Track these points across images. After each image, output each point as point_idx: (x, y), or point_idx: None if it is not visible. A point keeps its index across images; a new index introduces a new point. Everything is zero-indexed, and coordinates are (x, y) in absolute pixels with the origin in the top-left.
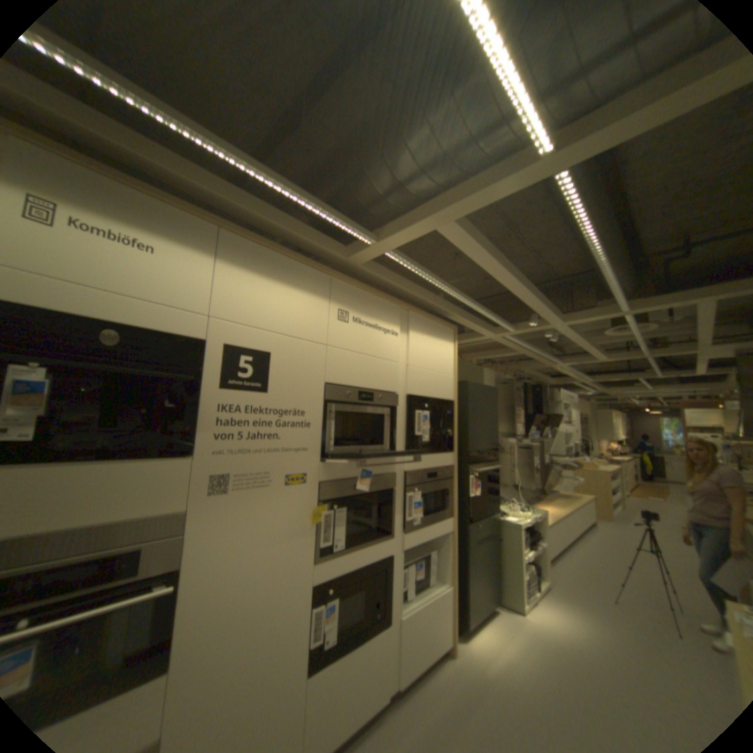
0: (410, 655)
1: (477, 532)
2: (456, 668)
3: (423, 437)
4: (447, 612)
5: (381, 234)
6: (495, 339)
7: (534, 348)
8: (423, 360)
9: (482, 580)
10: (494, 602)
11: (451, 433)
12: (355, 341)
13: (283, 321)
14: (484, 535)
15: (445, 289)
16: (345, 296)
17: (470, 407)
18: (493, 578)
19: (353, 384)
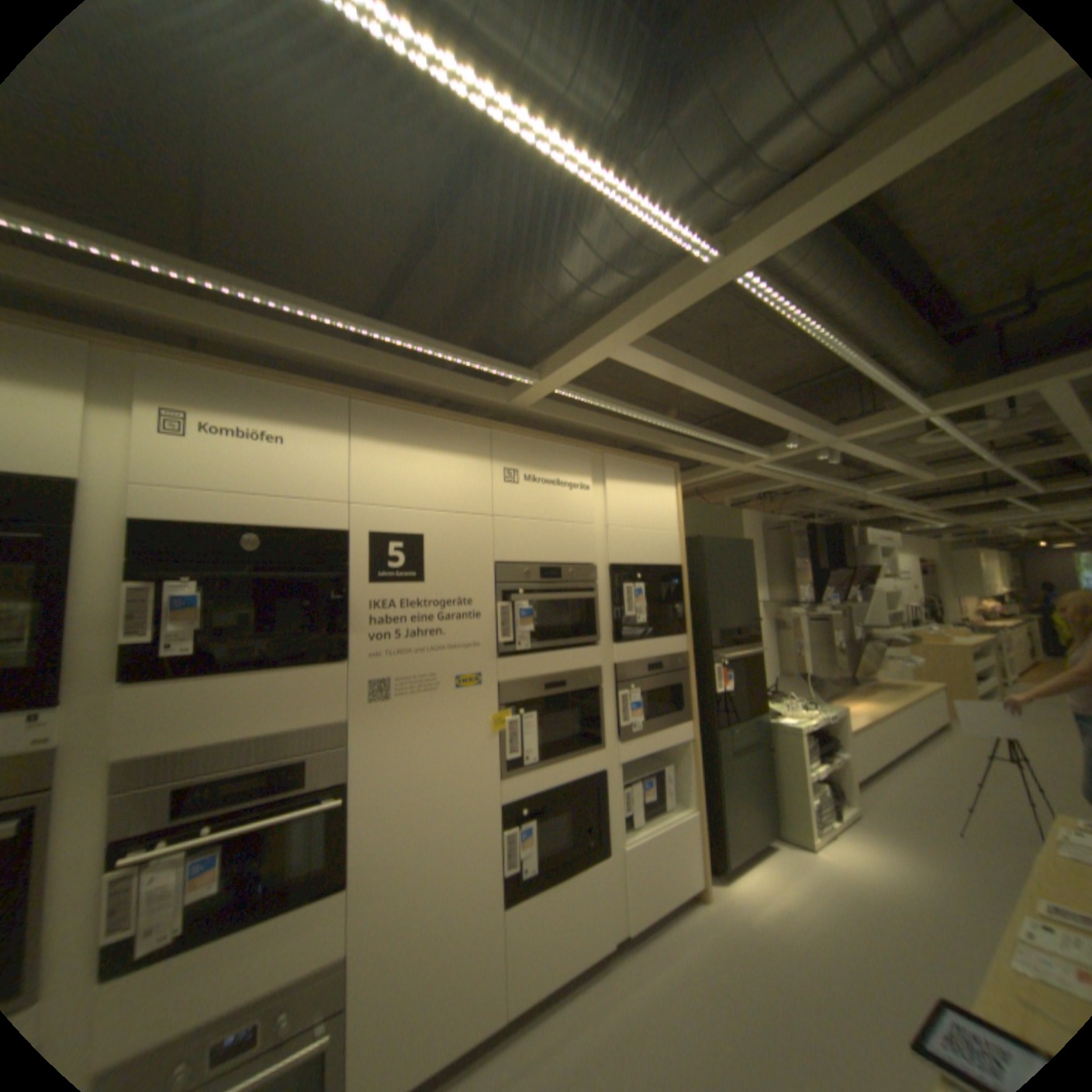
0: (642, 894)
1: (733, 740)
2: (710, 915)
3: (637, 618)
4: (692, 844)
5: (544, 370)
6: (746, 470)
7: (810, 474)
8: (629, 516)
9: (746, 803)
10: (768, 834)
11: (680, 609)
12: (531, 505)
13: (435, 495)
14: (744, 744)
15: (648, 419)
16: (512, 450)
17: (709, 571)
18: (765, 801)
19: (533, 559)
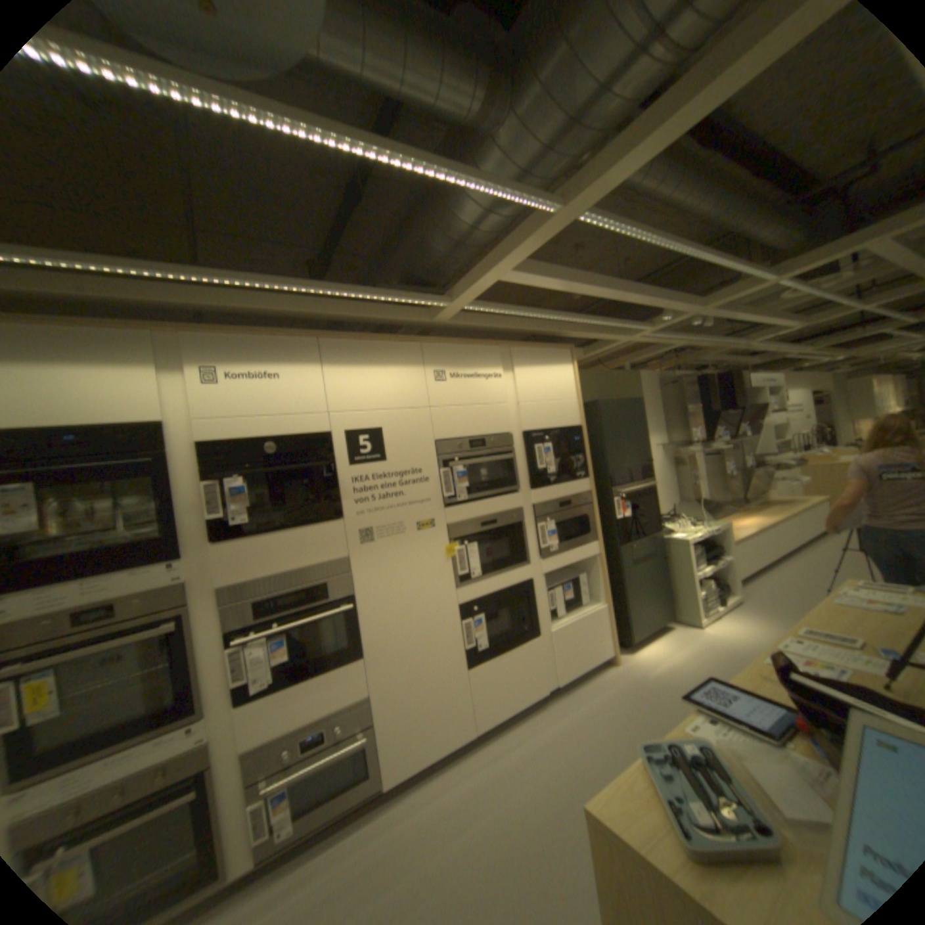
0: (566, 660)
1: (632, 553)
2: (619, 673)
3: (548, 469)
4: (603, 626)
5: (453, 295)
6: (635, 341)
7: (692, 336)
8: (535, 393)
9: (646, 597)
10: (665, 618)
11: (582, 459)
12: (457, 396)
13: (386, 398)
14: (642, 555)
15: (541, 316)
16: (438, 356)
17: (605, 427)
18: (661, 595)
19: (462, 435)
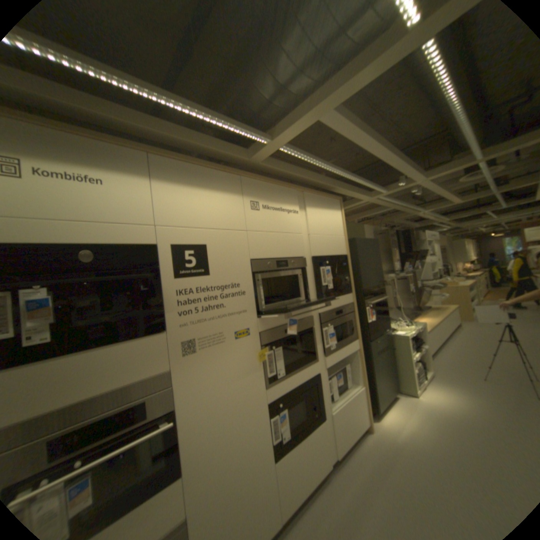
0: (342, 437)
1: (377, 346)
2: (375, 440)
3: (329, 286)
4: (363, 404)
5: (274, 133)
6: (372, 201)
7: (402, 202)
8: (320, 228)
9: (385, 378)
10: (395, 391)
11: (349, 279)
12: (268, 223)
13: (211, 218)
14: (382, 348)
15: (330, 169)
16: (254, 189)
17: (360, 257)
18: (392, 375)
19: (272, 256)
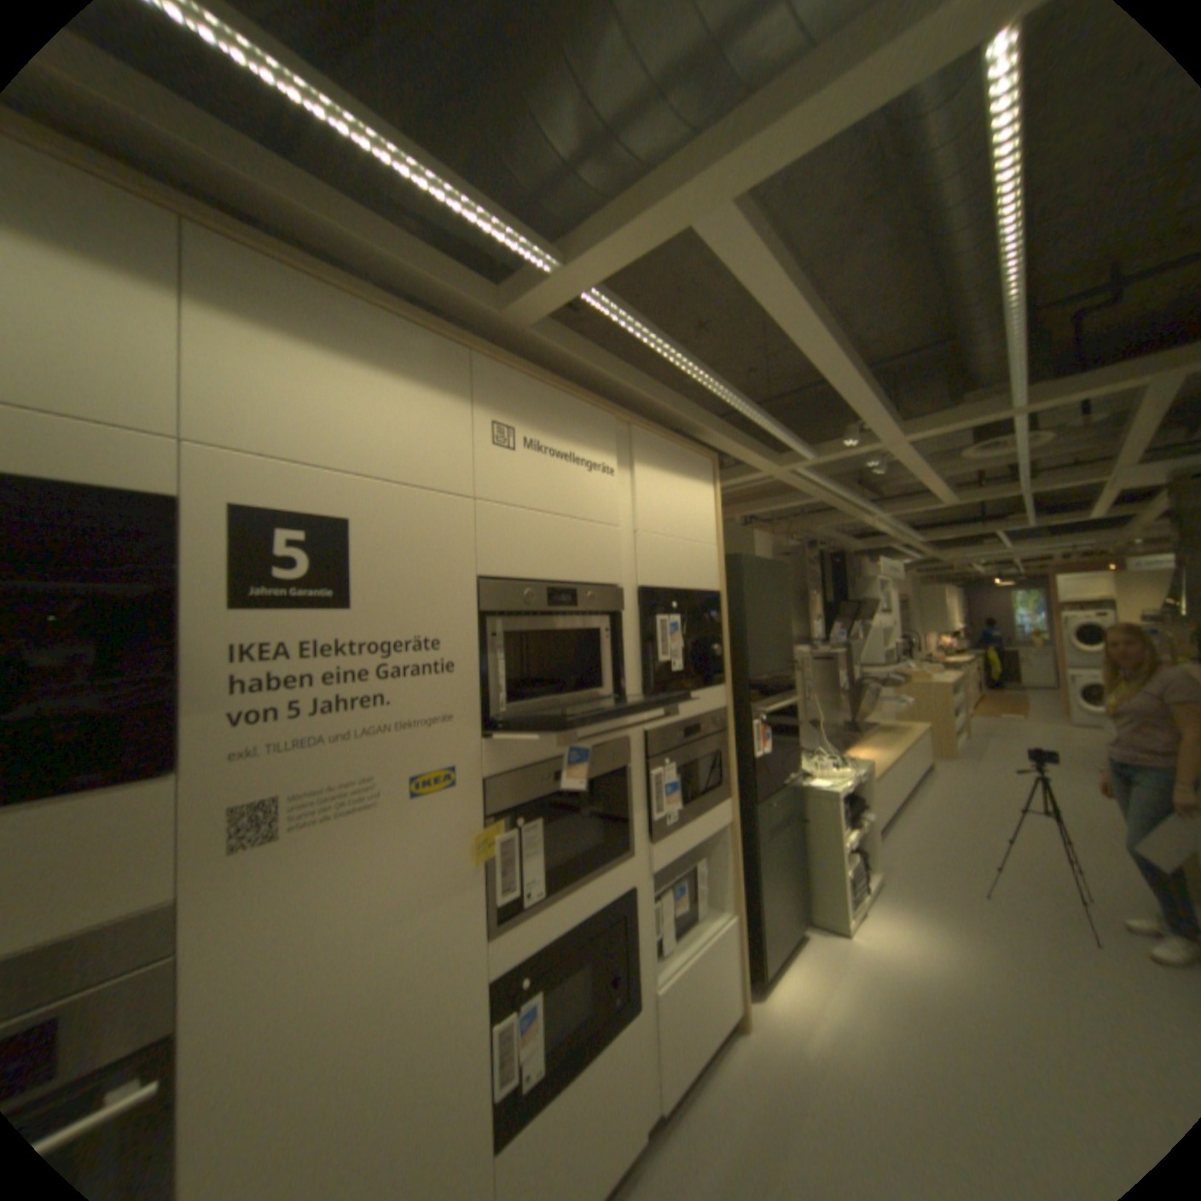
0: (677, 1051)
1: (770, 816)
2: (752, 1051)
3: (673, 664)
4: (731, 961)
5: (573, 248)
6: (779, 477)
7: (842, 488)
8: (663, 520)
9: (782, 892)
10: (800, 923)
11: (719, 650)
12: (535, 488)
13: (373, 449)
14: (780, 818)
15: (700, 378)
16: (506, 393)
17: (748, 601)
18: (798, 884)
19: (537, 574)
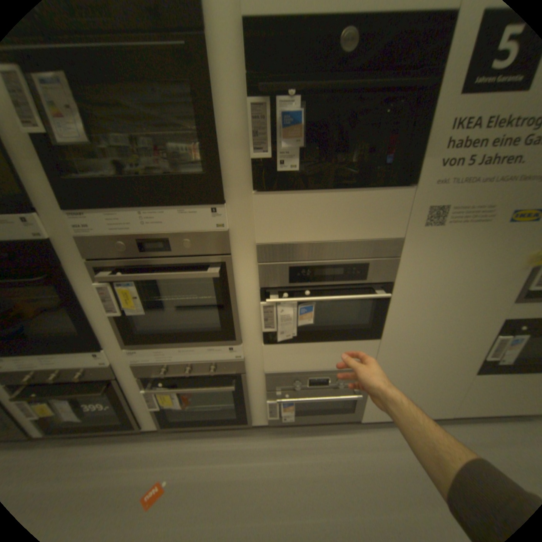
0: None
1: None
2: None
3: None
4: None
5: None
6: None
7: None
8: None
9: None
10: None
11: None
12: None
13: None
14: None
15: None
16: None
17: None
18: None
19: None
